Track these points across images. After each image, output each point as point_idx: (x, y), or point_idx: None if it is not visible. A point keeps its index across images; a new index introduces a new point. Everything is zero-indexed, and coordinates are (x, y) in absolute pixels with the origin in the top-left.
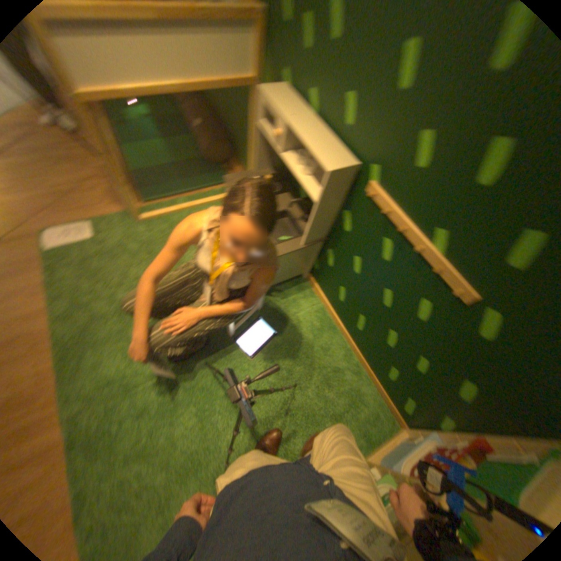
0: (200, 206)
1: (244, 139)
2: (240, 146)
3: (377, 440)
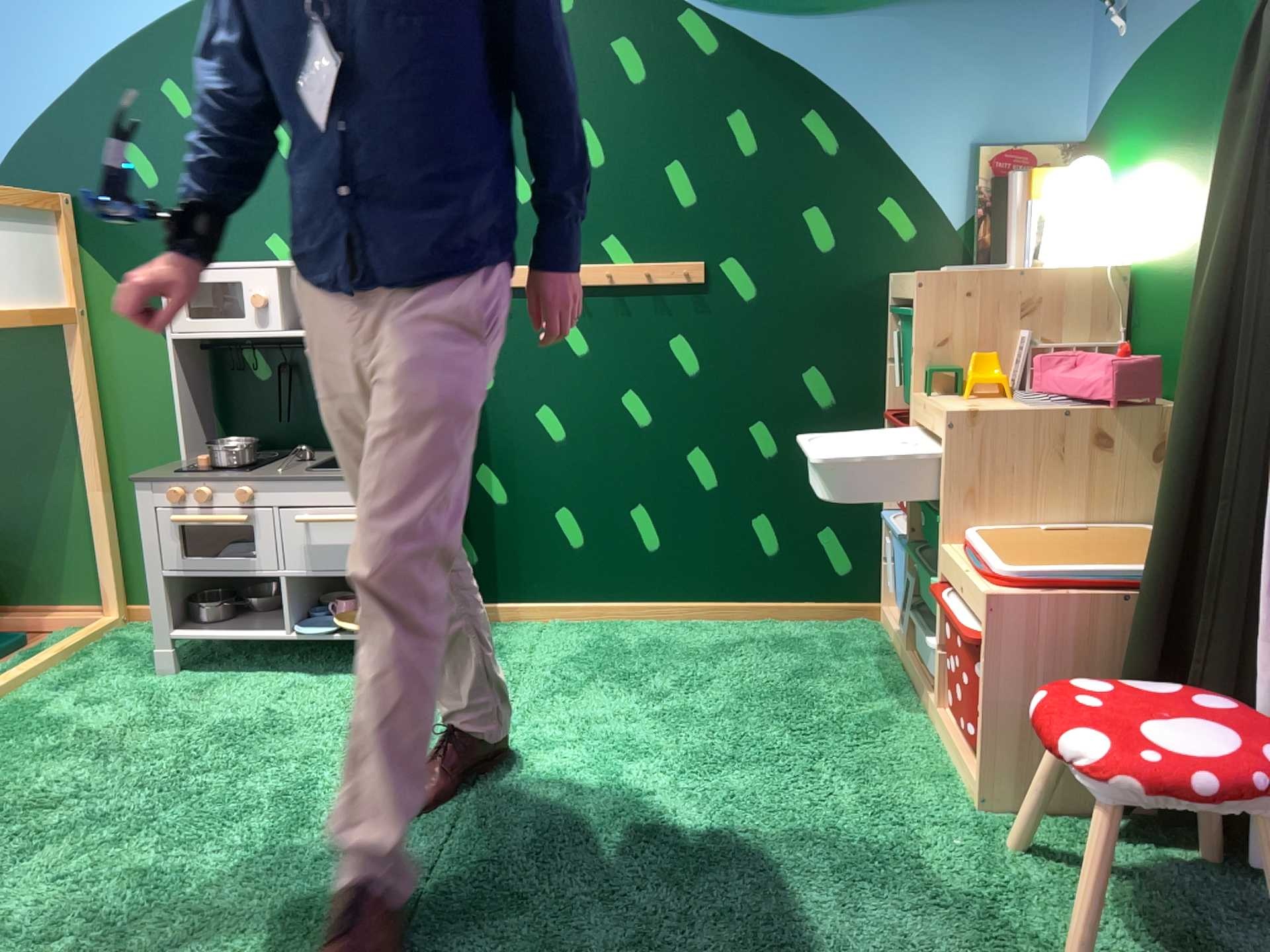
0: (6, 691)
1: (30, 497)
2: (12, 533)
3: (876, 643)
